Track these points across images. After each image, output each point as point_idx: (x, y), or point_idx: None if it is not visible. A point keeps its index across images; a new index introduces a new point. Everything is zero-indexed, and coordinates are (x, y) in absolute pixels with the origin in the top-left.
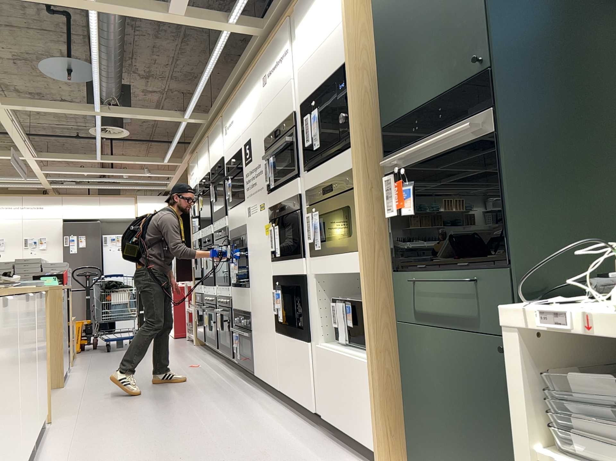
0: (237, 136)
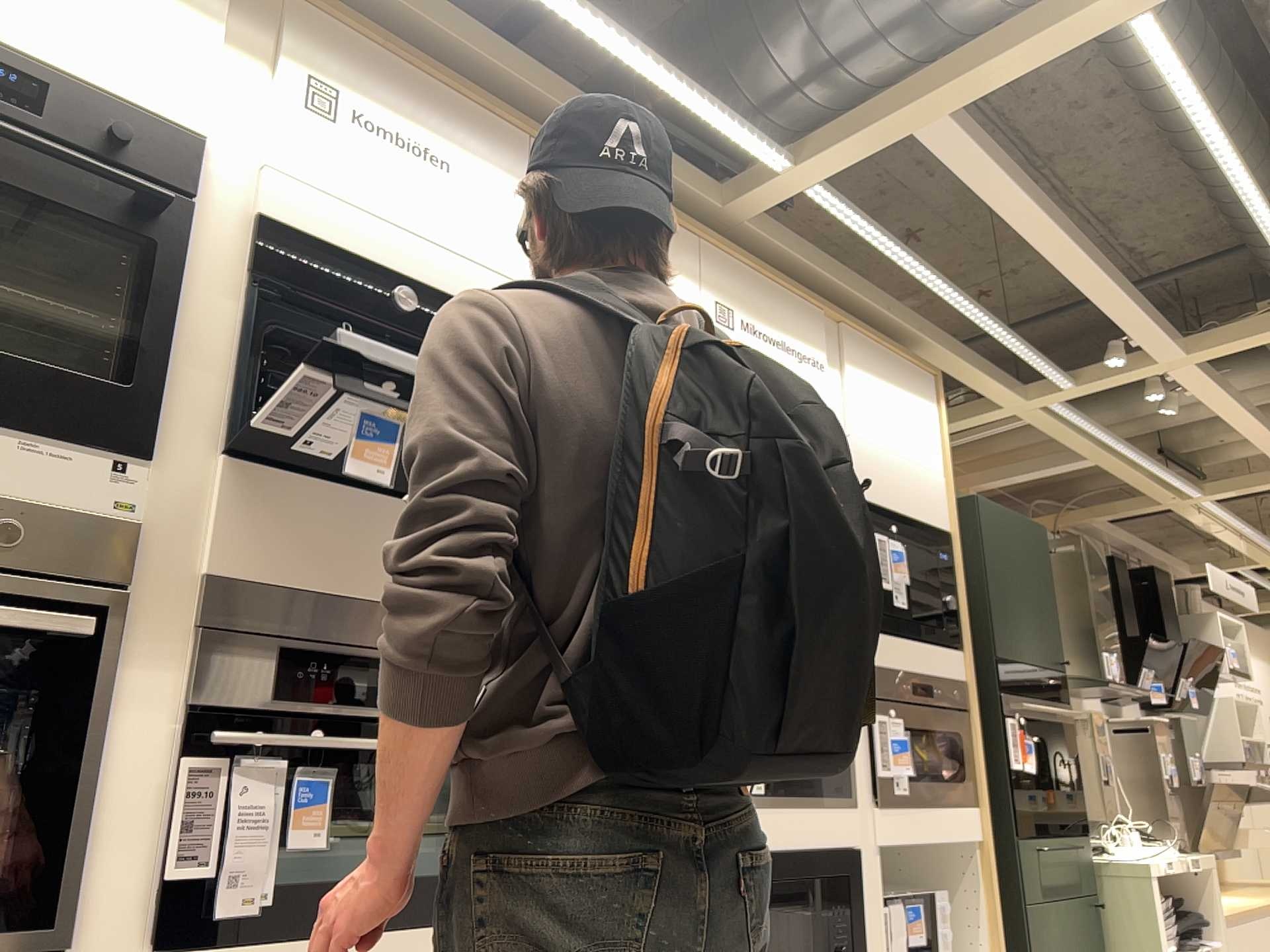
0: (501, 275)
